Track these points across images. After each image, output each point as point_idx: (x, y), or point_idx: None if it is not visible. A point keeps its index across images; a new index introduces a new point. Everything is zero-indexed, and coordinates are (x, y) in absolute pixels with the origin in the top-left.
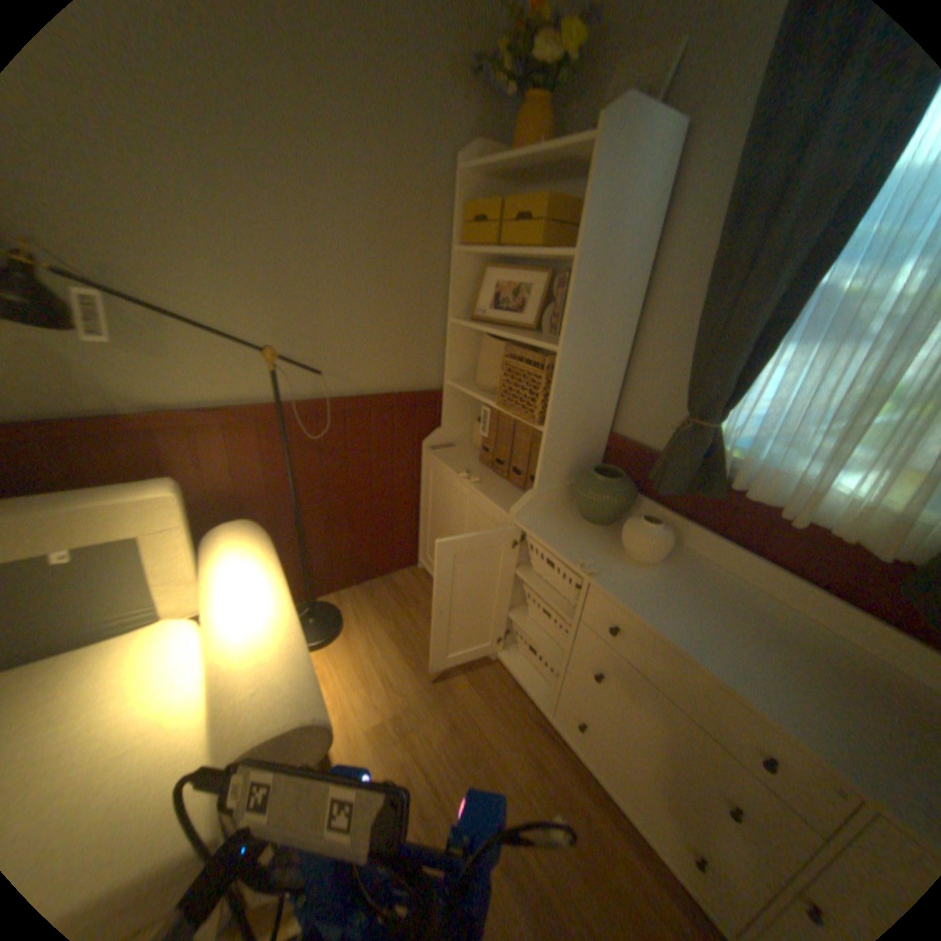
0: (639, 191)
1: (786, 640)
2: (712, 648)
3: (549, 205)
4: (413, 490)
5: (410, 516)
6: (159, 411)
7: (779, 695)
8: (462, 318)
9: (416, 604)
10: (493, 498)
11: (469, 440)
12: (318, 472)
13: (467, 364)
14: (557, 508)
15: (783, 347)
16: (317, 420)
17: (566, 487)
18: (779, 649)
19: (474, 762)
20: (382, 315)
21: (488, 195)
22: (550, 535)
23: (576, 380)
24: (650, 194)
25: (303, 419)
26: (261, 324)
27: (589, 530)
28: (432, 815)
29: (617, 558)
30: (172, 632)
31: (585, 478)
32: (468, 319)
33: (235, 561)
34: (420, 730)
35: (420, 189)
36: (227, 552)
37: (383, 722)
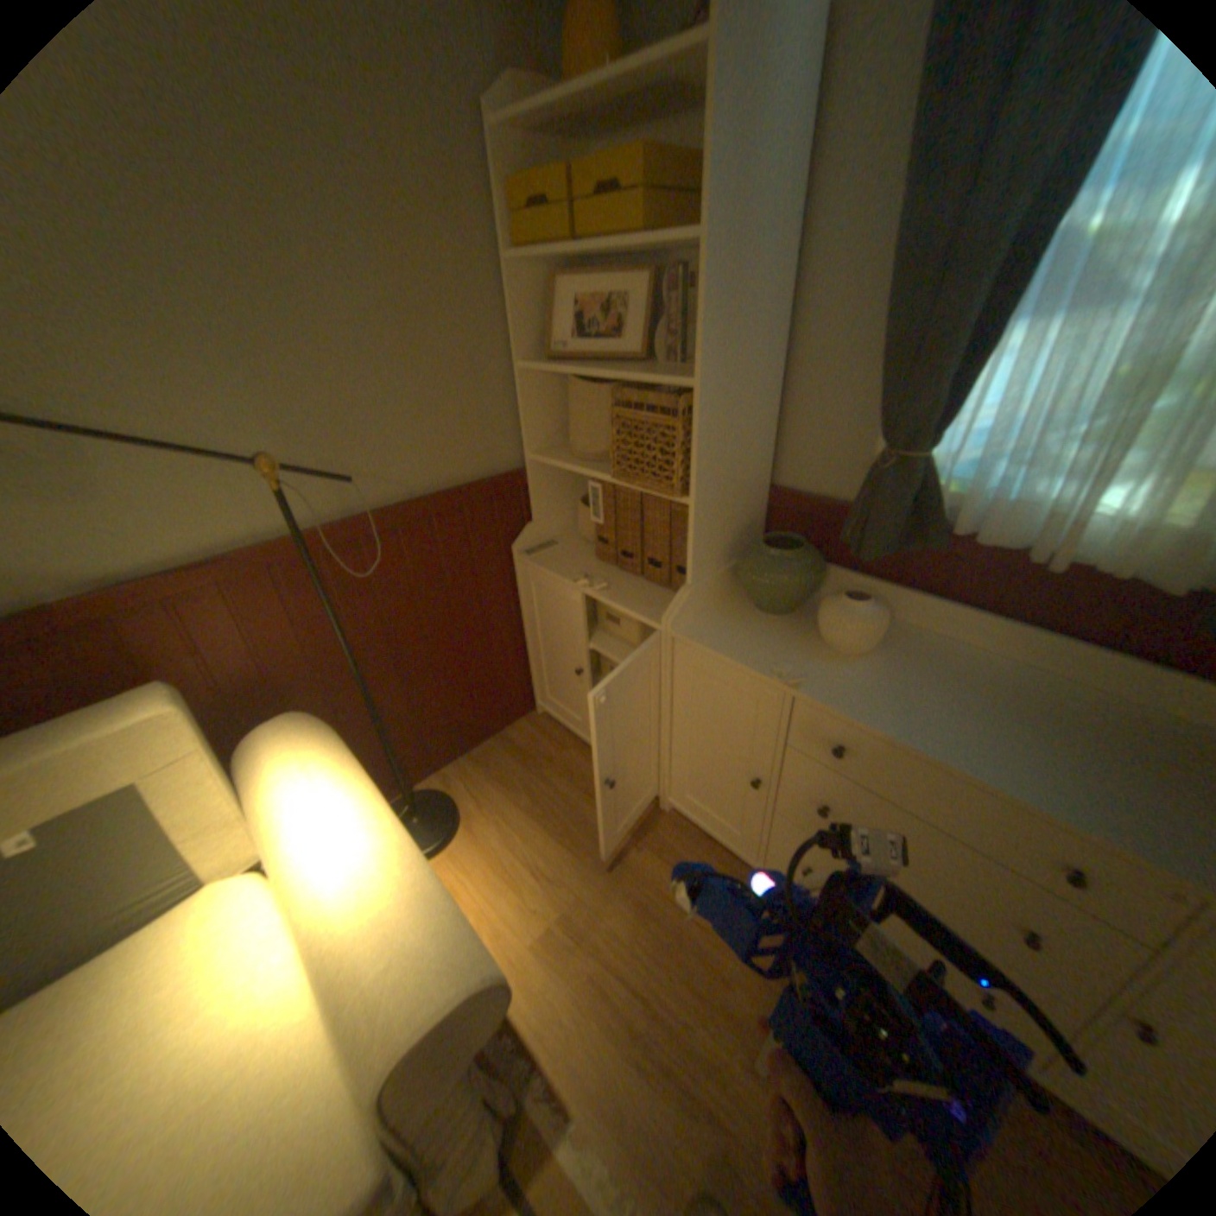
0: (776, 123)
1: (1054, 716)
2: (972, 748)
3: (646, 164)
4: (512, 614)
5: (514, 649)
6: (115, 583)
7: (1071, 790)
8: (534, 360)
9: (550, 762)
10: (633, 606)
11: (574, 531)
12: (377, 620)
13: (553, 425)
14: (720, 603)
15: (1010, 329)
16: (360, 548)
17: (728, 572)
18: (1050, 729)
19: (678, 946)
20: (420, 374)
21: (538, 164)
22: (724, 642)
23: (724, 423)
24: (789, 126)
25: (338, 550)
26: (242, 420)
27: (771, 623)
28: (646, 1027)
29: (818, 654)
30: (235, 900)
31: (754, 555)
32: (543, 359)
33: (300, 779)
34: (600, 924)
35: (436, 167)
36: (285, 770)
37: (550, 927)
